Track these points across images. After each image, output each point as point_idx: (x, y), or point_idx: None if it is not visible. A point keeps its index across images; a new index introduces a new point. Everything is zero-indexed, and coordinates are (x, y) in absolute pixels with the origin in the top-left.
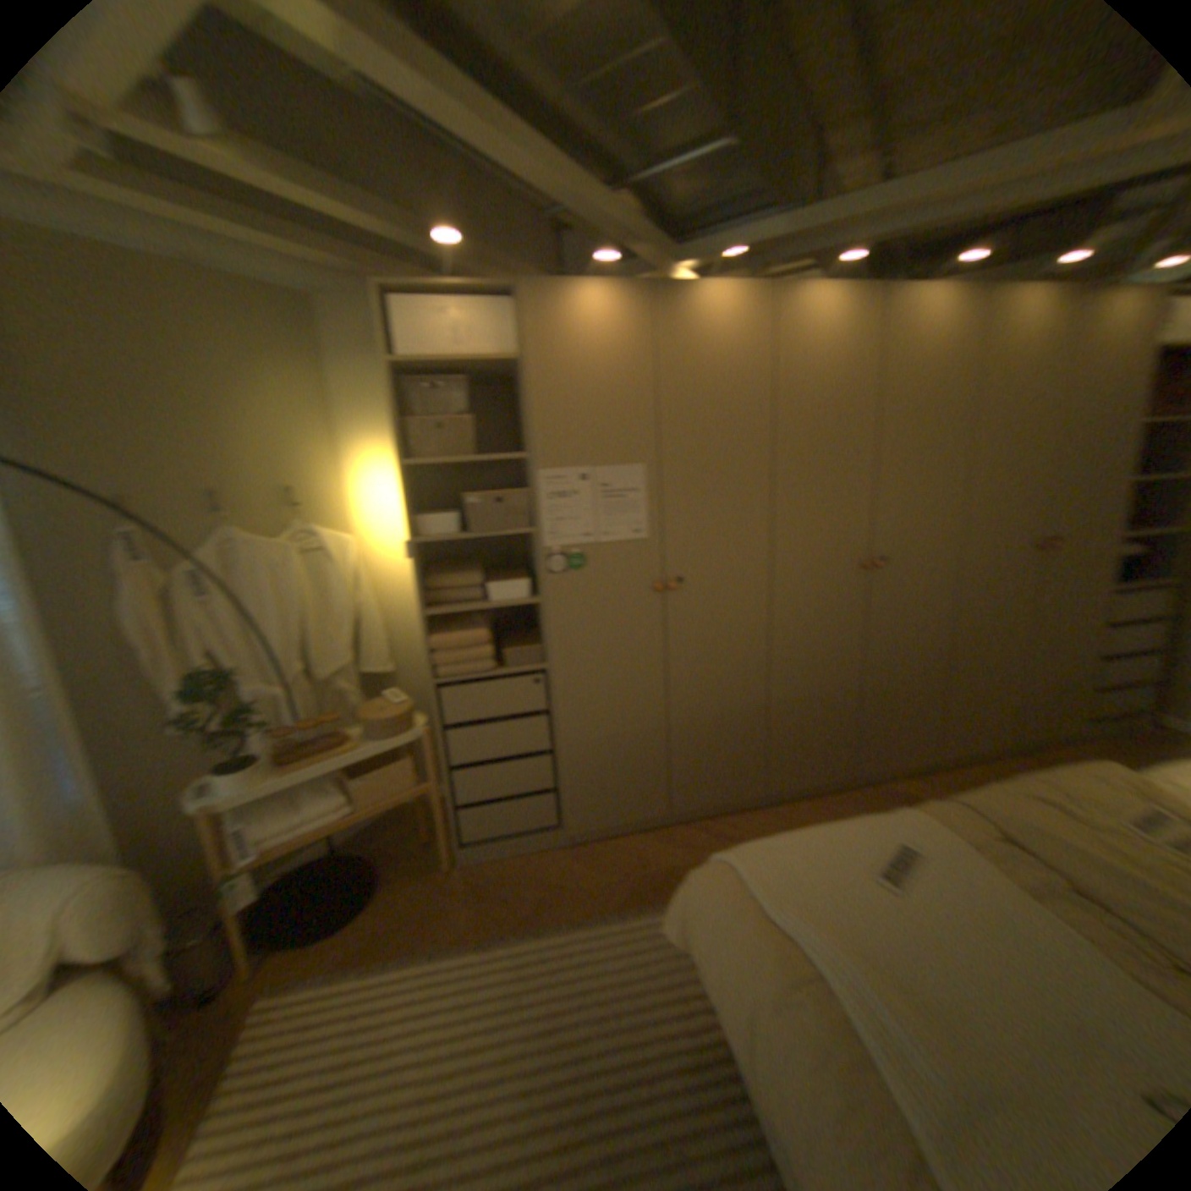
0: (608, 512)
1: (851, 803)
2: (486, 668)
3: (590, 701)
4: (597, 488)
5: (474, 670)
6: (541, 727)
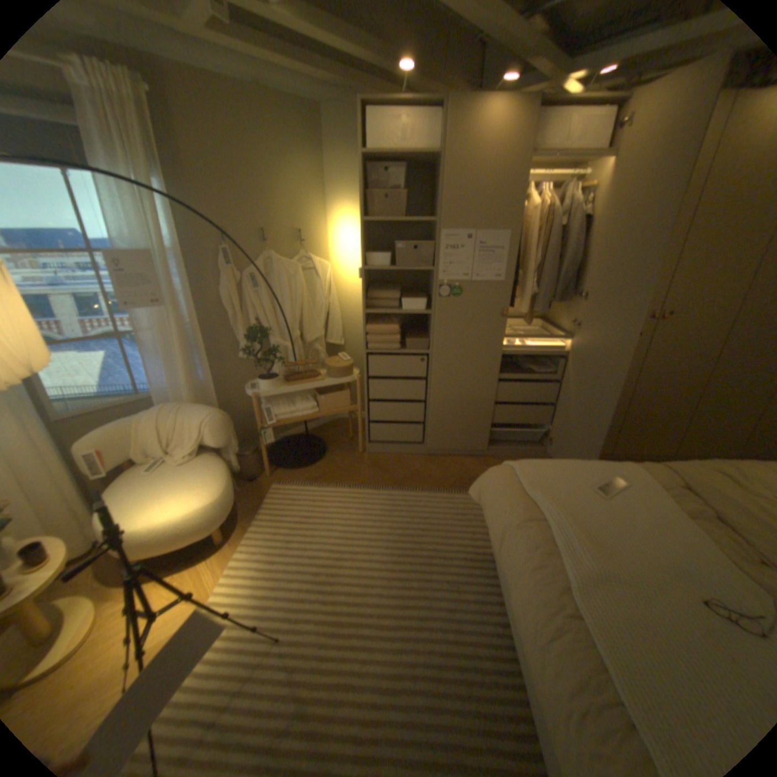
0: (479, 261)
1: None
2: (393, 348)
3: (449, 376)
4: (475, 244)
5: (386, 348)
6: (419, 386)
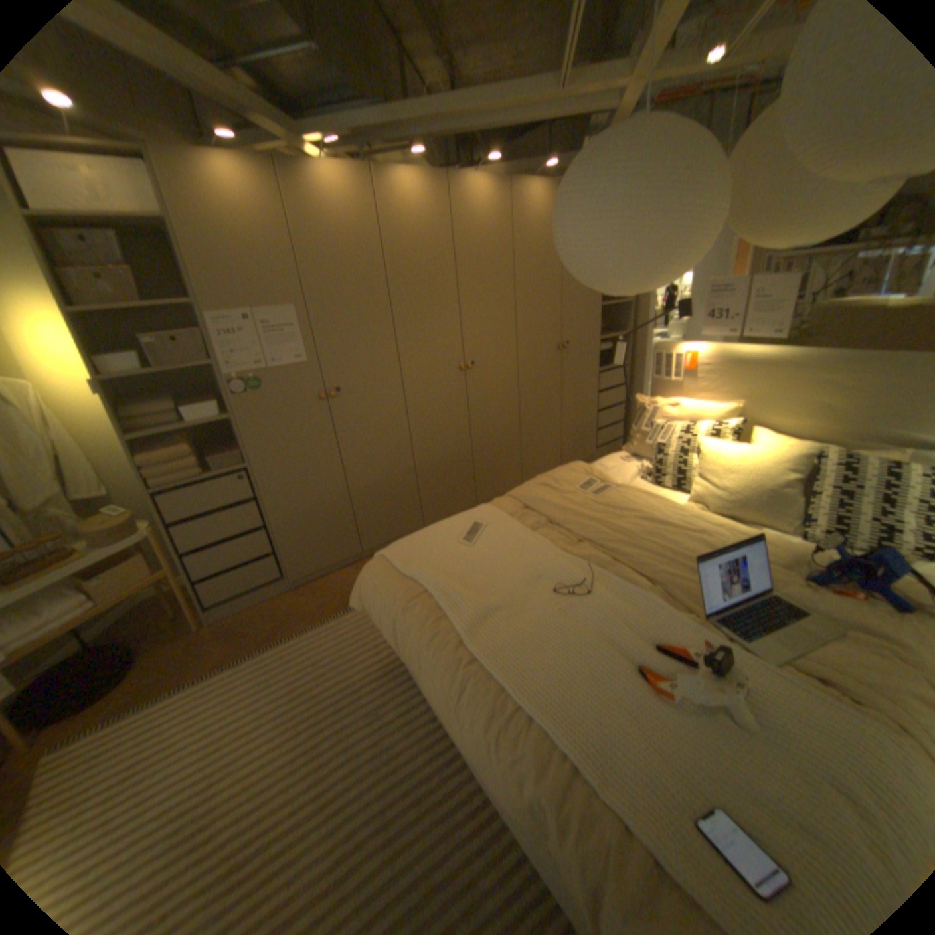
0: (270, 344)
1: None
2: (191, 475)
3: (285, 486)
4: (256, 325)
5: (180, 478)
6: (249, 512)
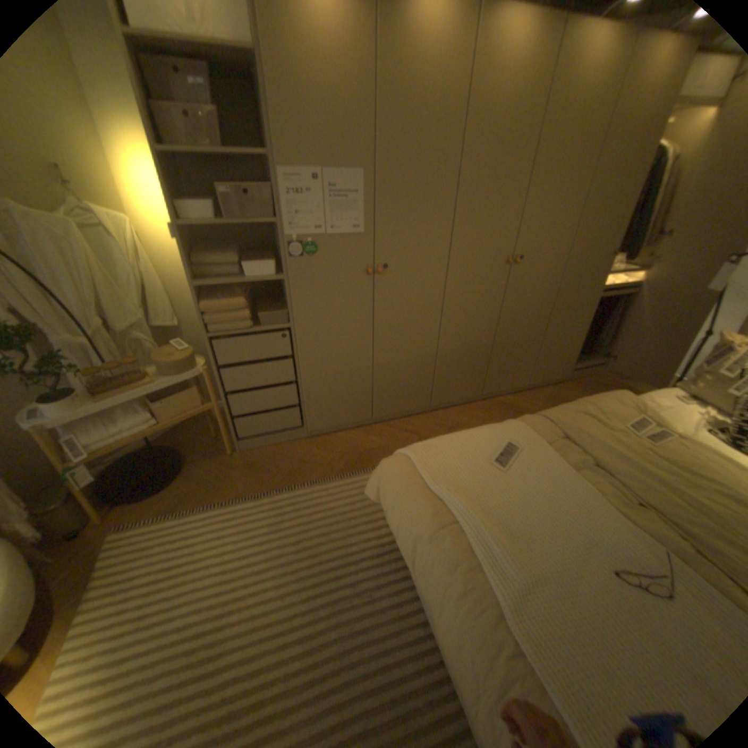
0: (332, 209)
1: (476, 408)
2: (243, 327)
3: (320, 350)
4: (323, 187)
5: (234, 328)
6: (286, 367)
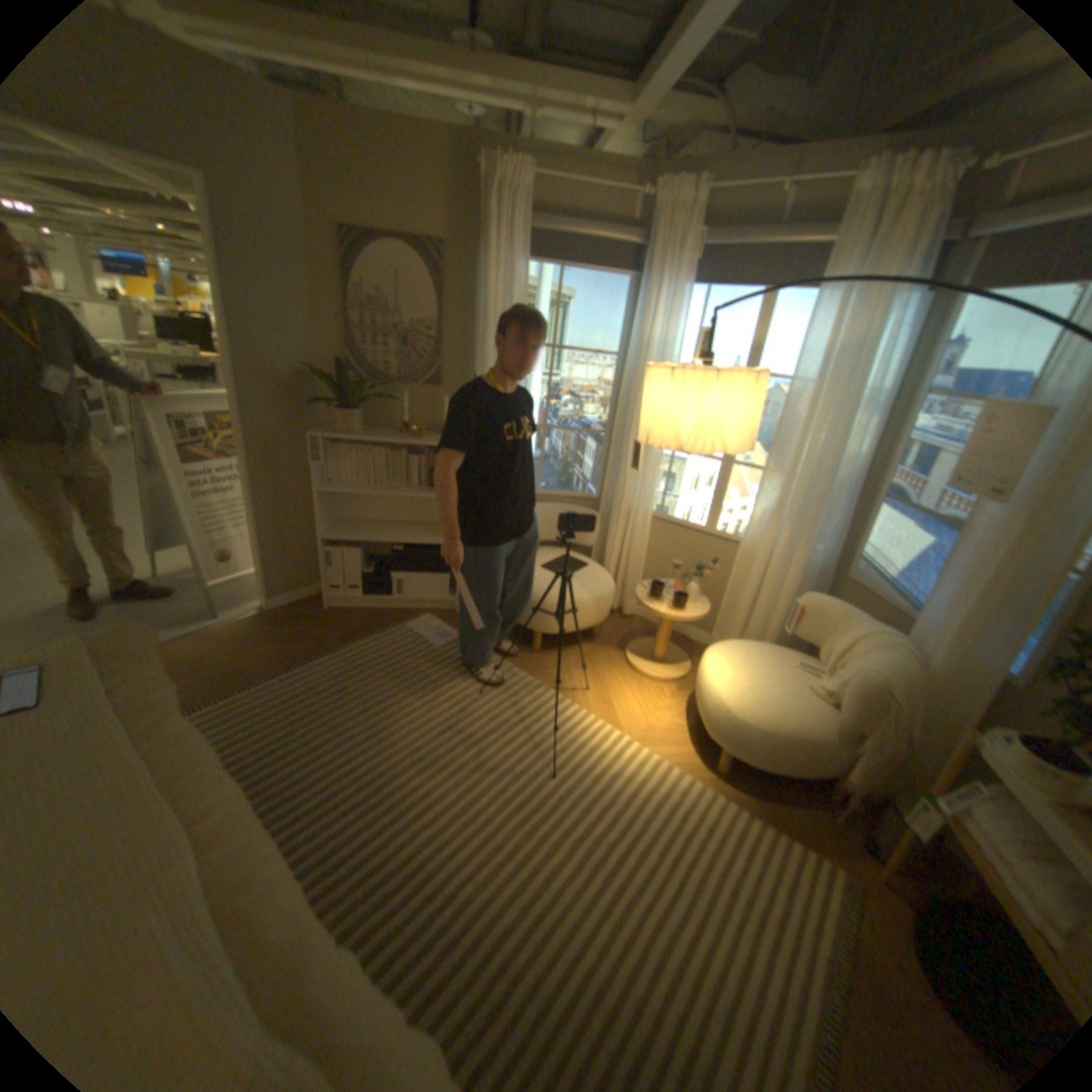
0: None
1: None
2: None
3: None
4: None
5: None
6: None
